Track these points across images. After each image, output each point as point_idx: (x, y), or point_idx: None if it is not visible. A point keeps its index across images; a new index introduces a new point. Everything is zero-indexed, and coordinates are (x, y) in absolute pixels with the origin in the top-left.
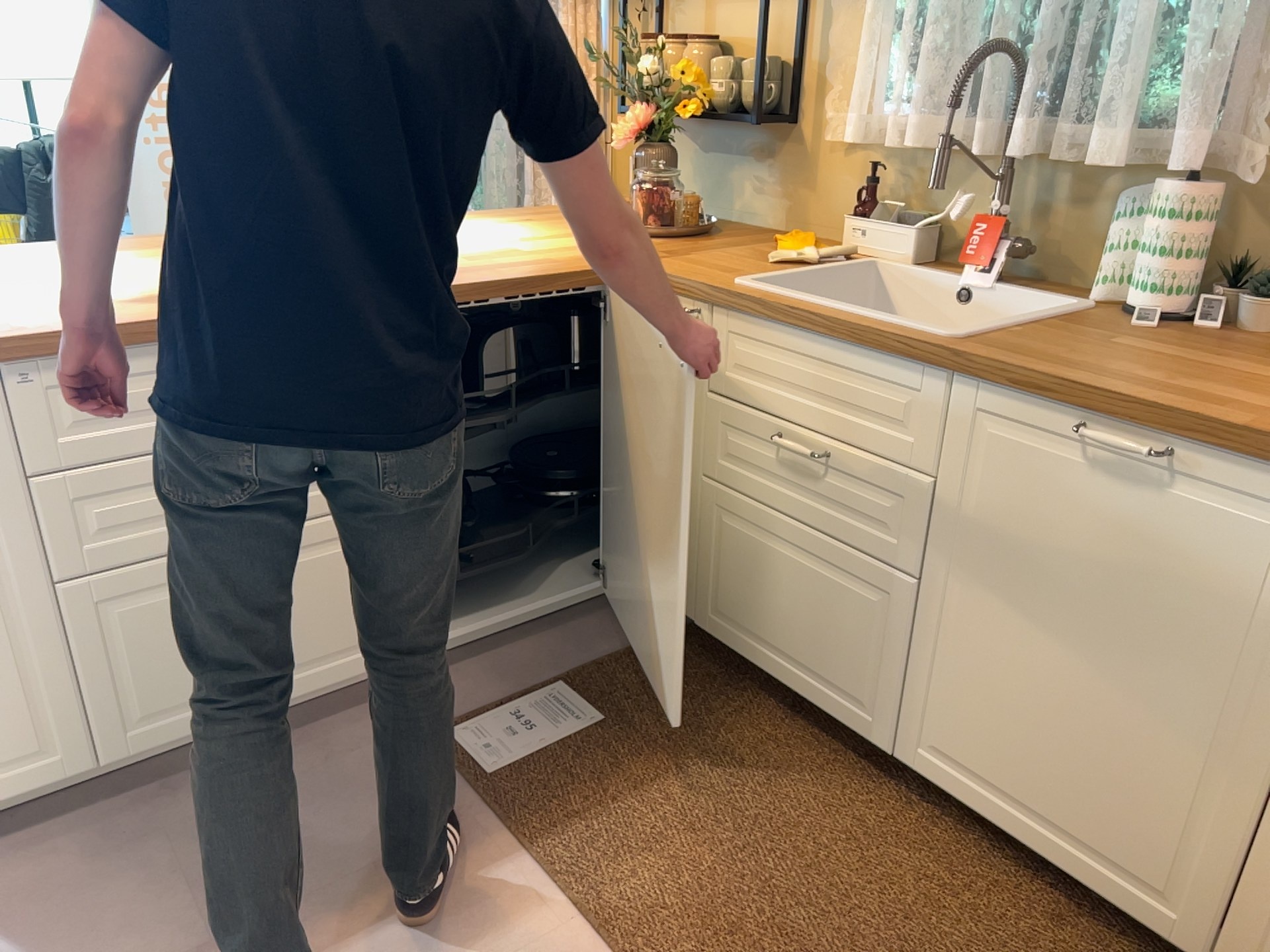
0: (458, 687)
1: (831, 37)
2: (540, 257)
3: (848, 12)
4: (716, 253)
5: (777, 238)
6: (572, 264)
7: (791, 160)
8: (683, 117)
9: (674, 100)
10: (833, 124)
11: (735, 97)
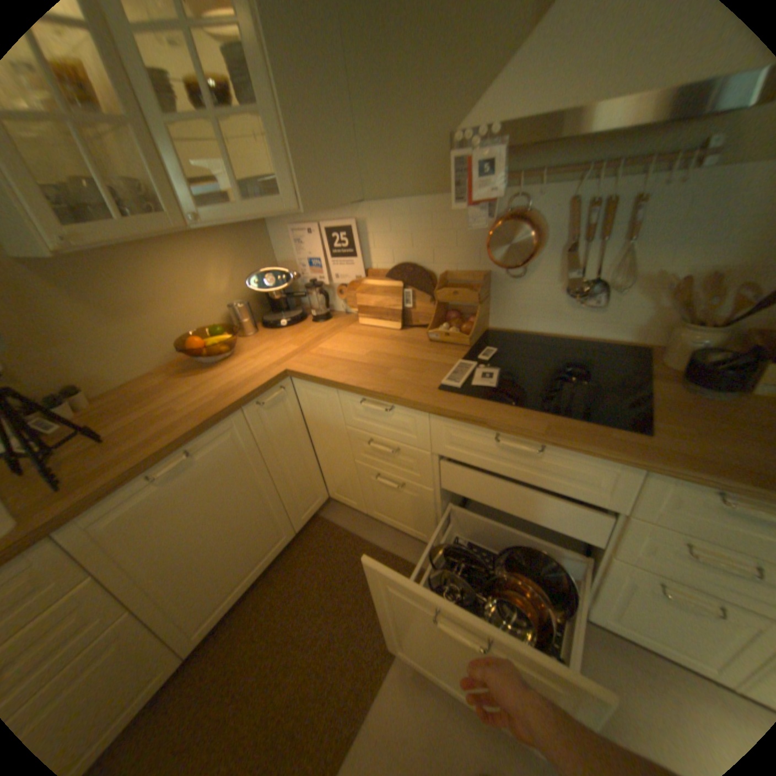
0: None
1: None
2: None
3: None
4: None
5: None
6: None
7: None
8: None
9: None
10: None
11: None
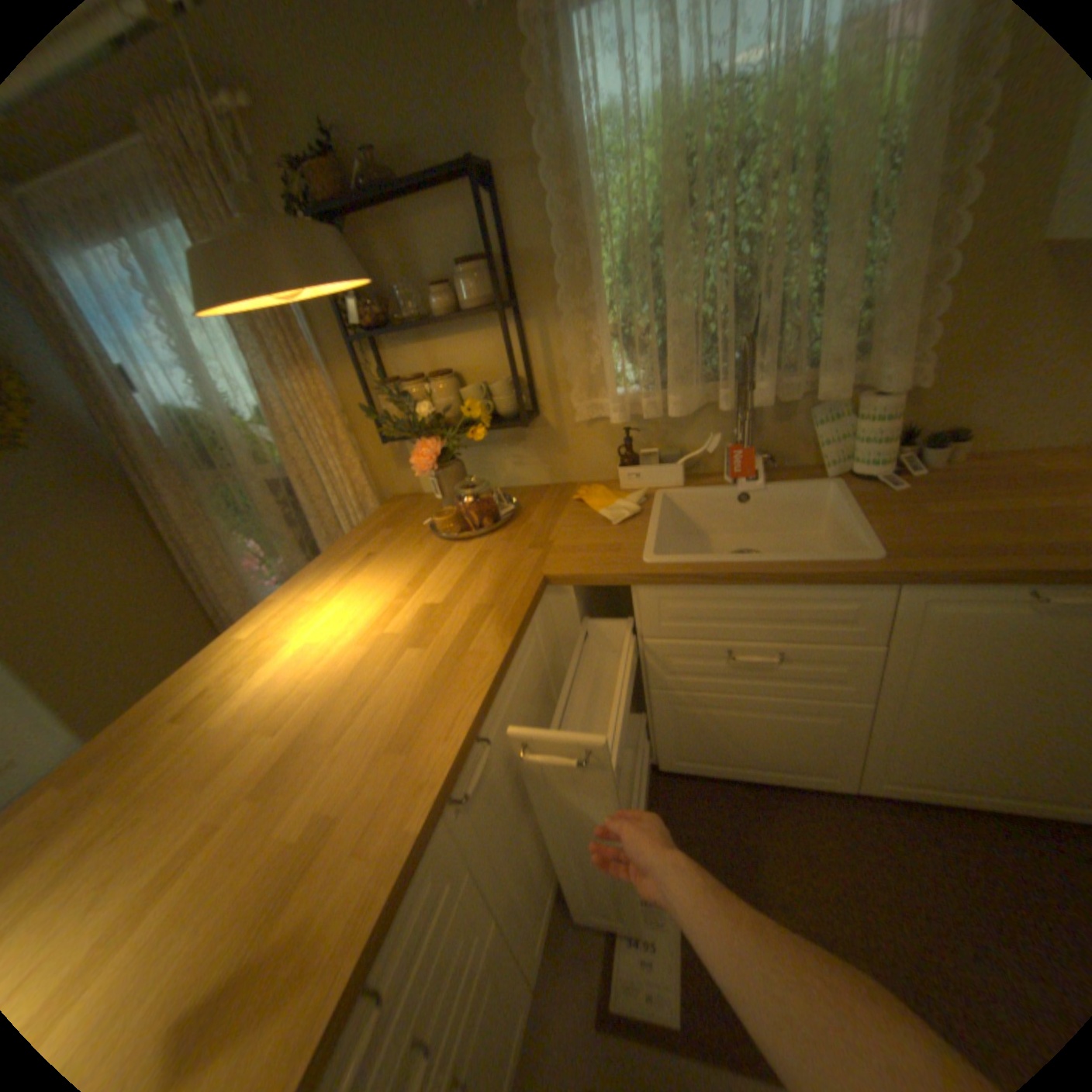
0: (567, 951)
1: (554, 348)
2: (469, 606)
3: (570, 329)
4: (565, 530)
5: (583, 498)
6: (506, 601)
7: (543, 437)
8: (477, 438)
9: (458, 426)
10: (580, 408)
11: (492, 407)
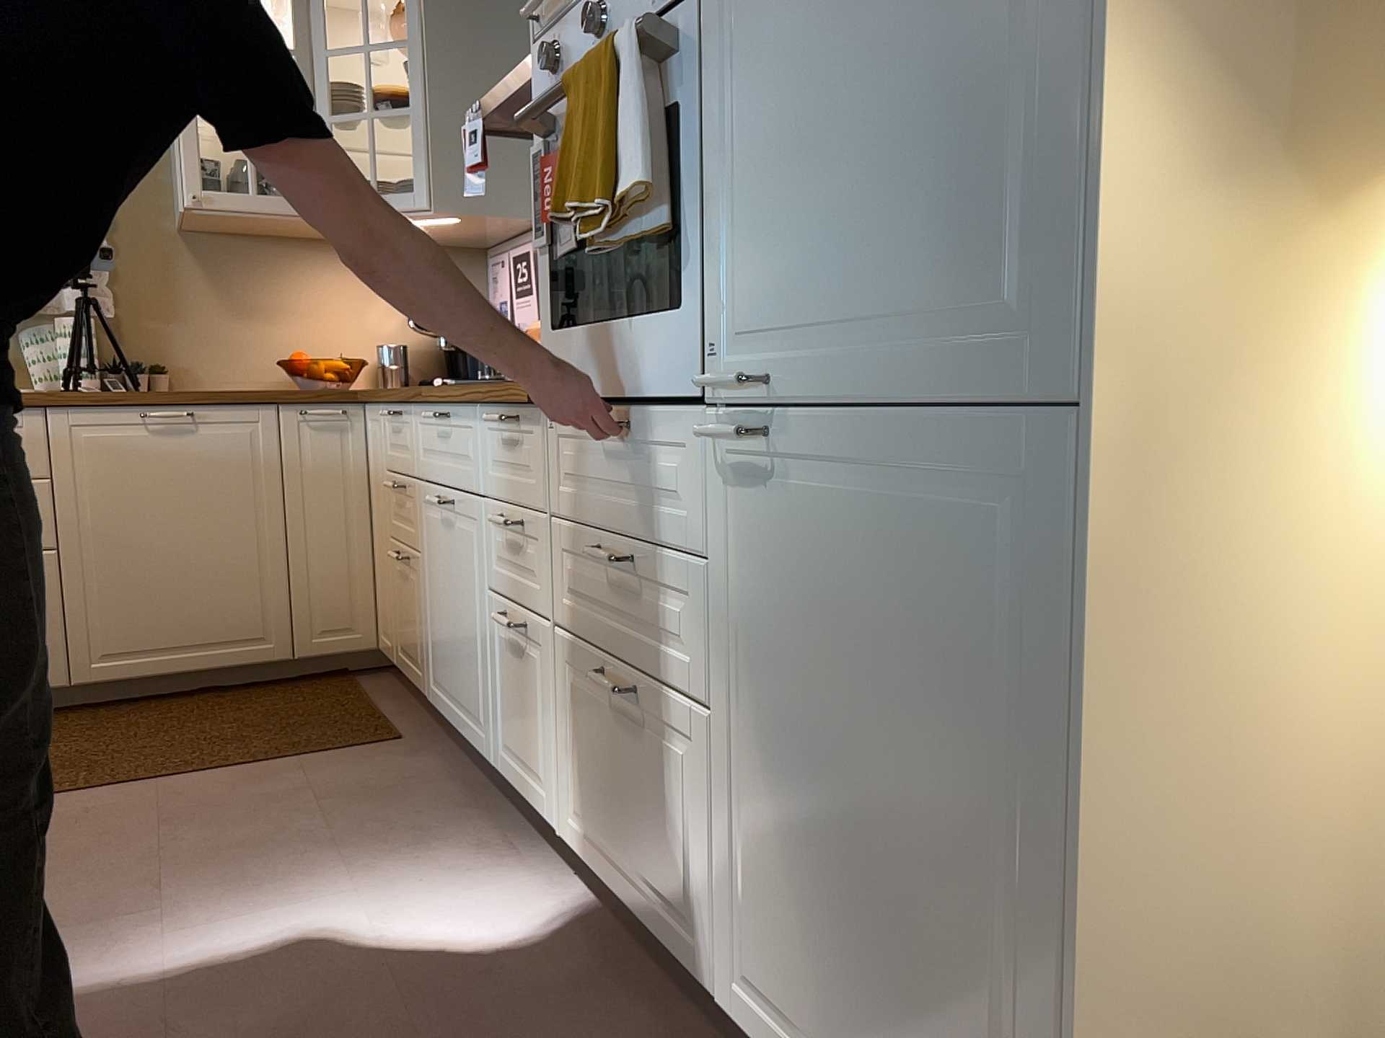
0: None
1: None
2: None
3: None
4: None
5: None
6: None
7: None
8: None
9: None
10: None
11: None
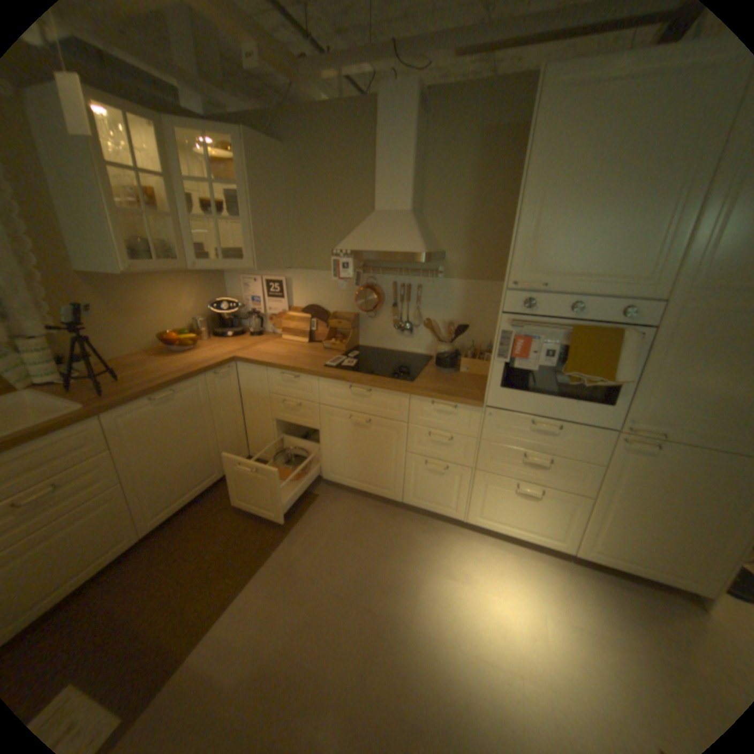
0: None
1: None
2: None
3: None
4: None
5: None
6: None
7: None
8: None
9: None
10: None
11: None
